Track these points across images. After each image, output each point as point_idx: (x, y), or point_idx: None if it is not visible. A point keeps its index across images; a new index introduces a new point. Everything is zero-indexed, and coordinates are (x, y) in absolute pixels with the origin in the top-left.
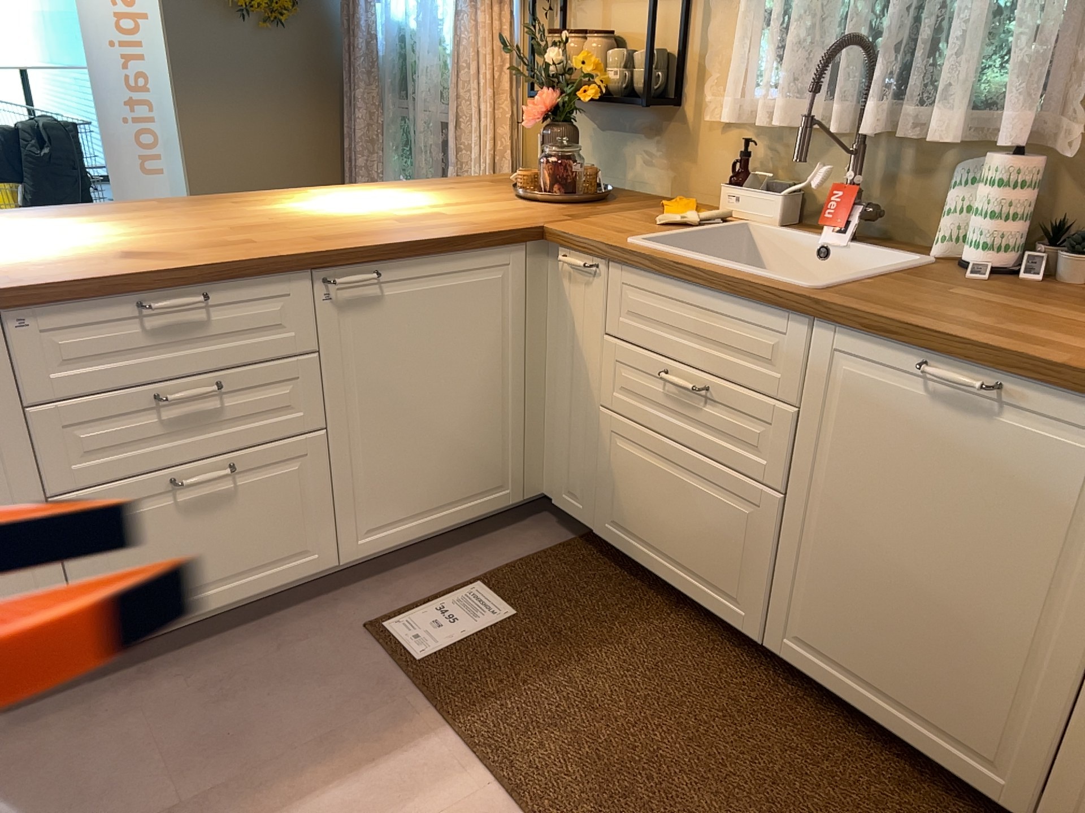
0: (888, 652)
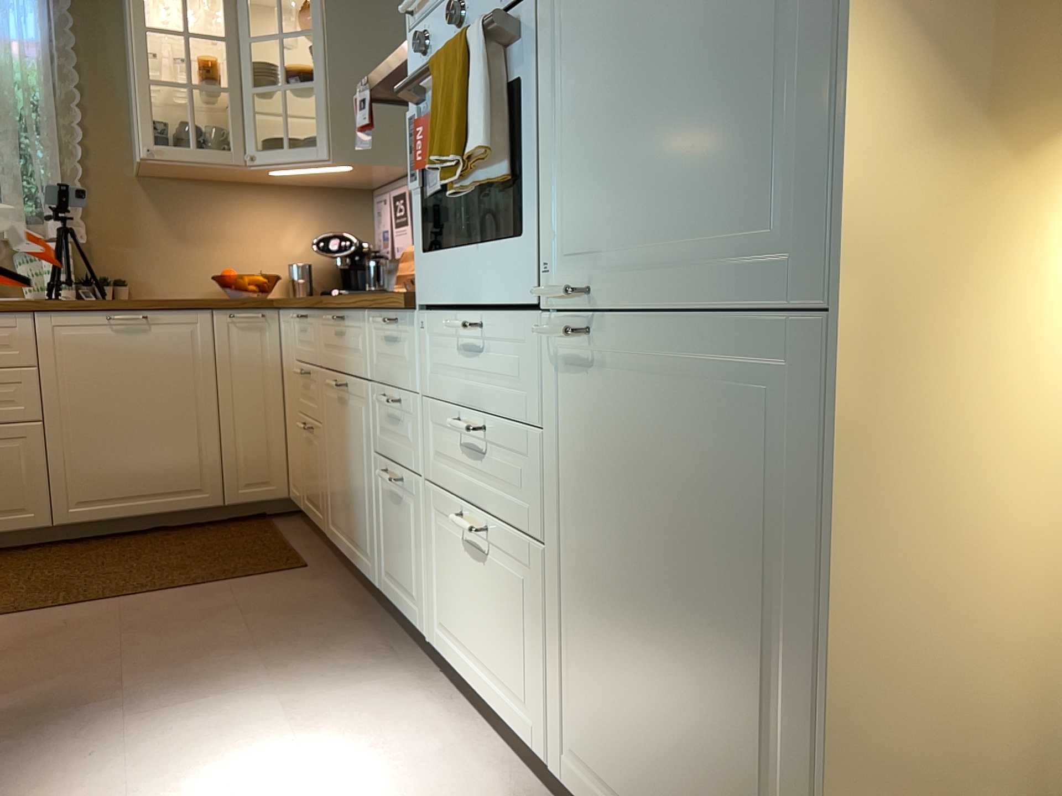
0: (134, 471)
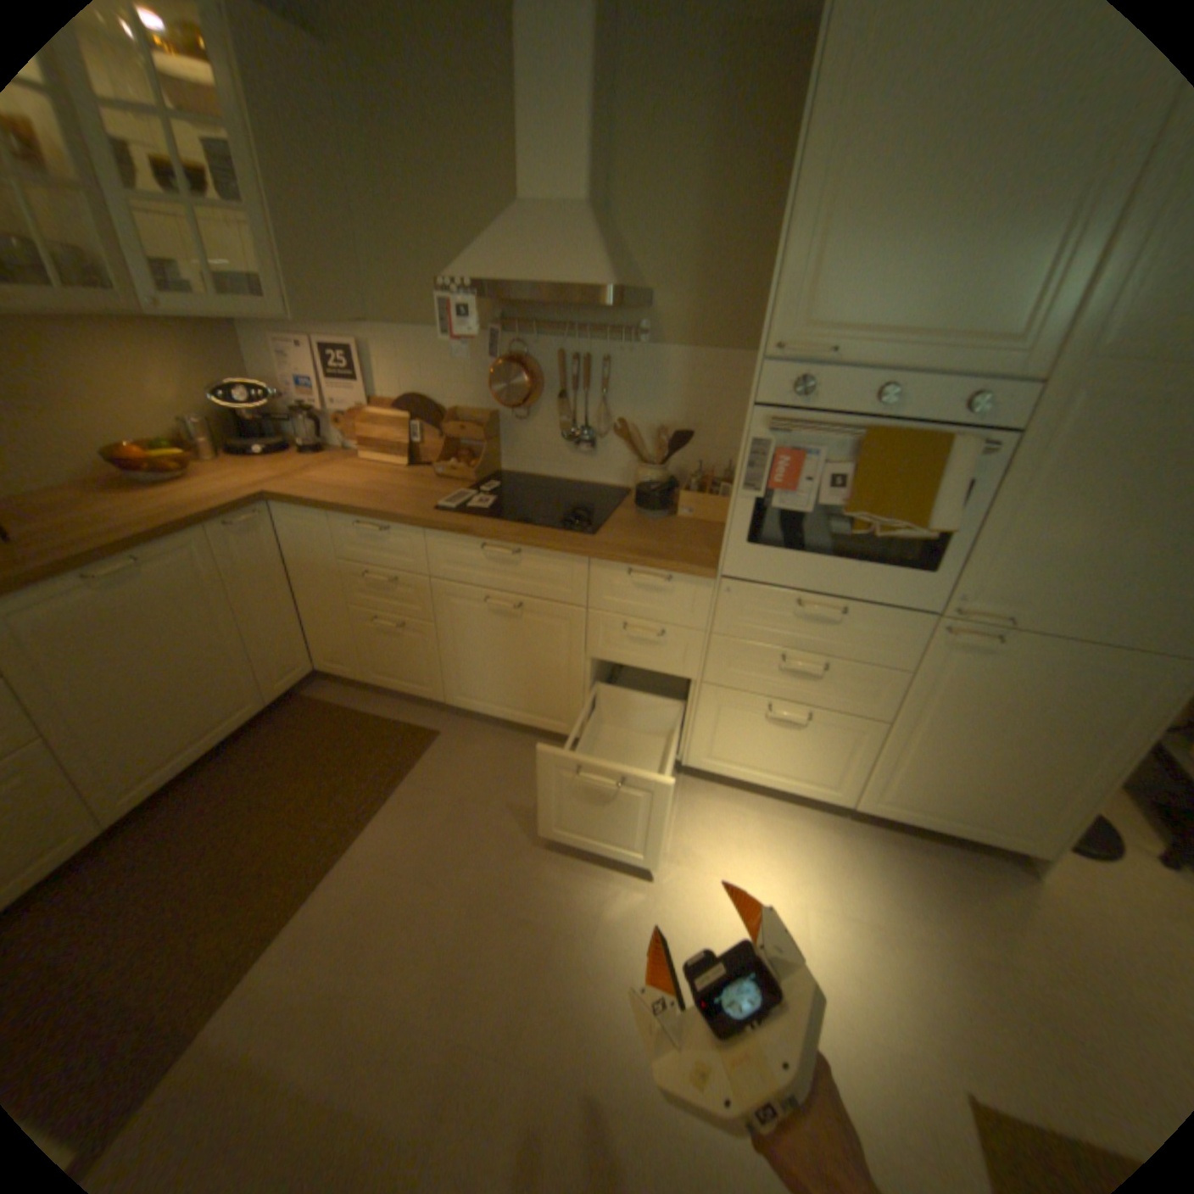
0: (176, 727)
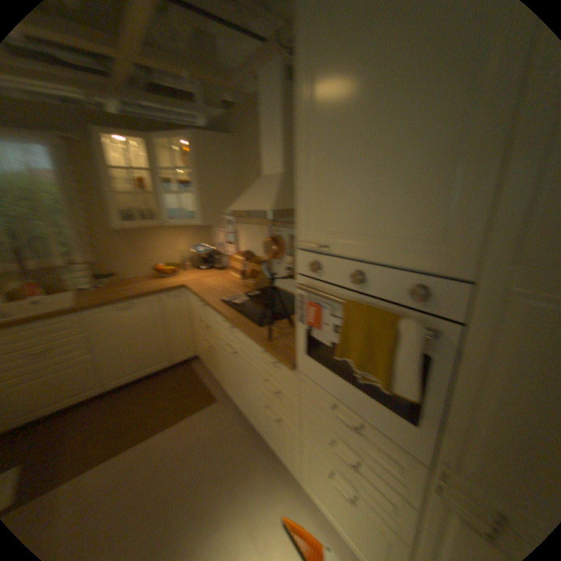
0: (130, 363)
